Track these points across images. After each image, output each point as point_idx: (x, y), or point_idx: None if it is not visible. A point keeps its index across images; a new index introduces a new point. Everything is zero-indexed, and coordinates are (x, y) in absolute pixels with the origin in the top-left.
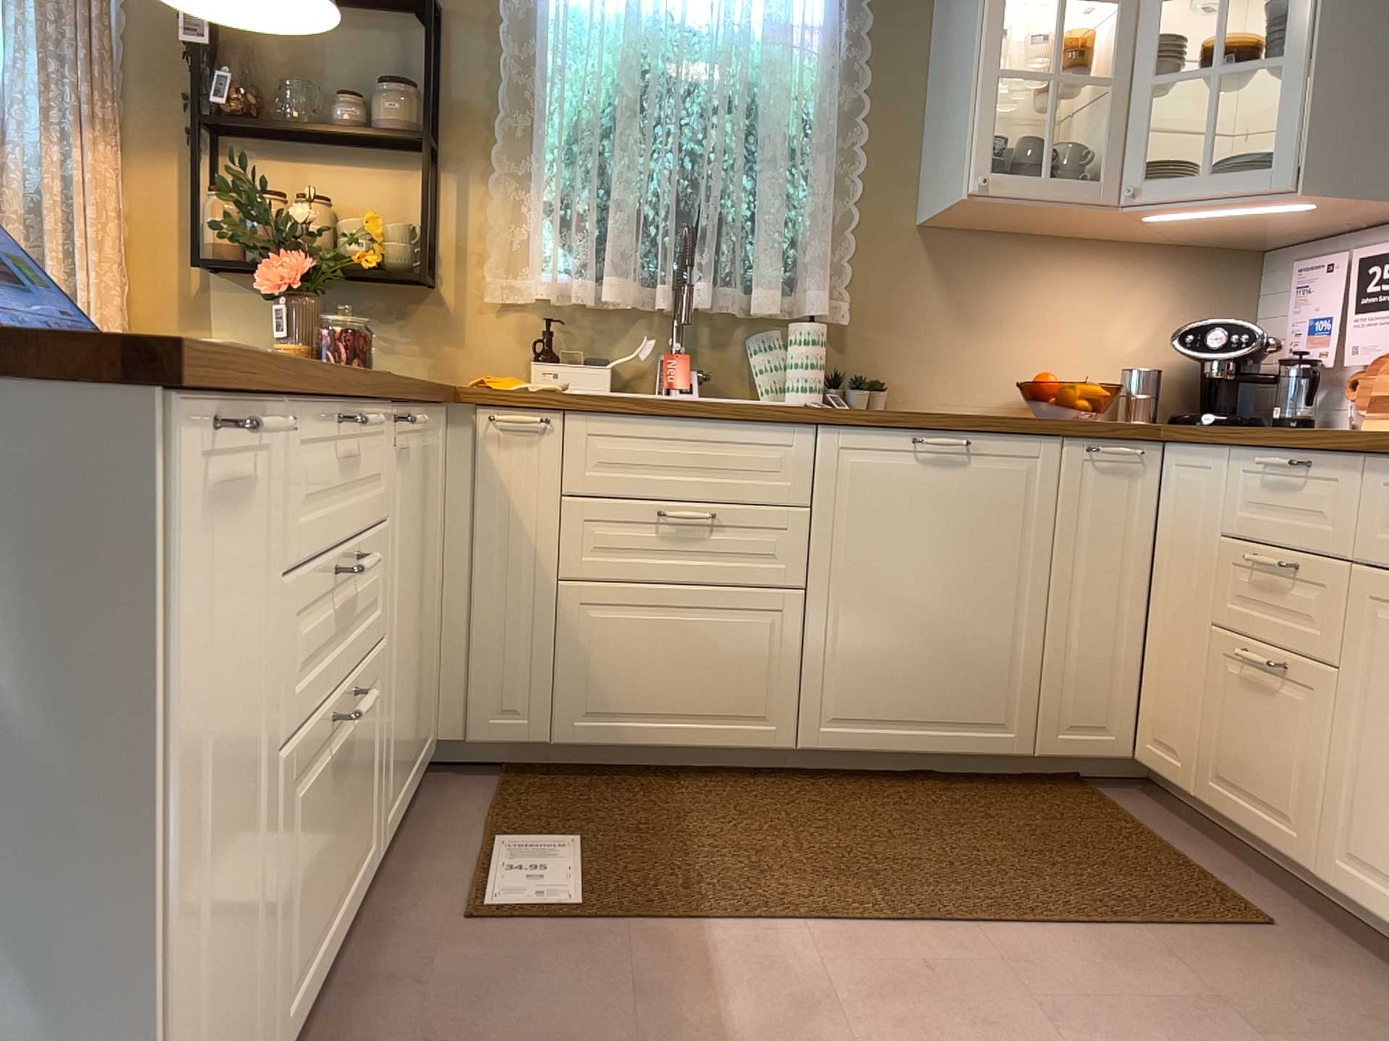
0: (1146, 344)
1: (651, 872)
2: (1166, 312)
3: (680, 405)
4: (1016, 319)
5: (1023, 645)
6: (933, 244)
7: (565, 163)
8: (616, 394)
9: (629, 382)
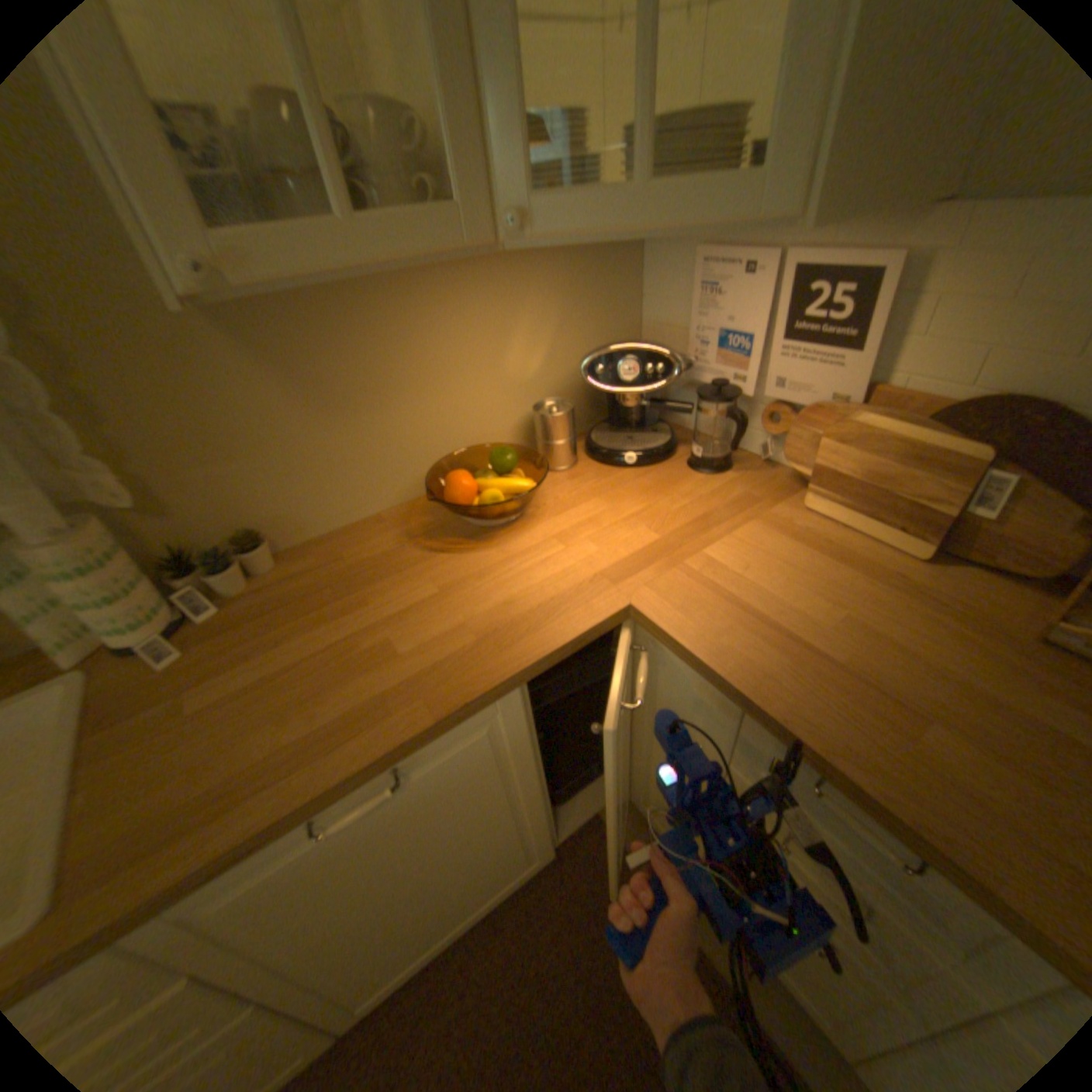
0: (548, 363)
1: None
2: (560, 319)
3: None
4: (397, 386)
5: (529, 829)
6: (223, 314)
7: None
8: None
9: None
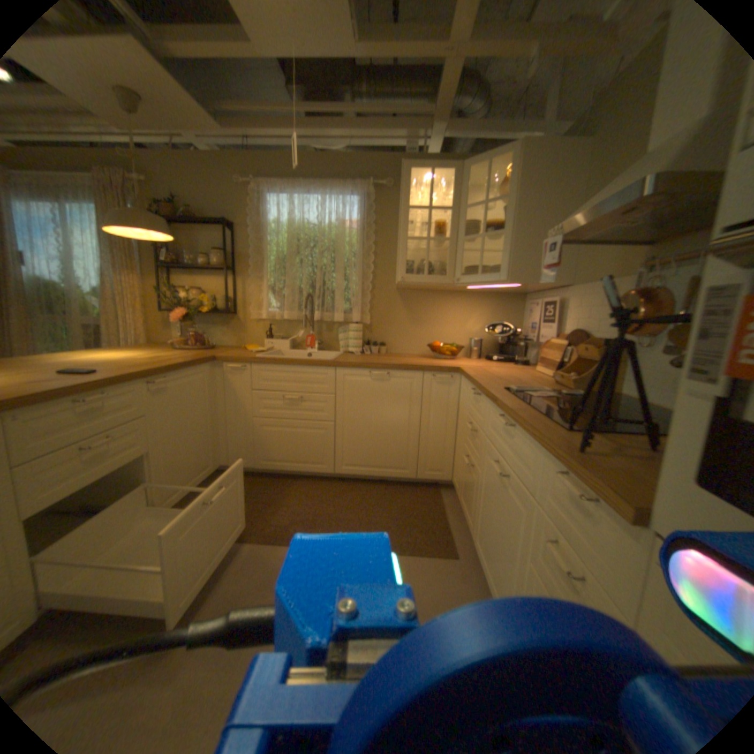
0: (481, 329)
1: (258, 521)
2: (488, 317)
3: (288, 361)
4: (432, 321)
5: (410, 443)
6: (402, 296)
7: (275, 272)
8: (295, 348)
9: (300, 345)
